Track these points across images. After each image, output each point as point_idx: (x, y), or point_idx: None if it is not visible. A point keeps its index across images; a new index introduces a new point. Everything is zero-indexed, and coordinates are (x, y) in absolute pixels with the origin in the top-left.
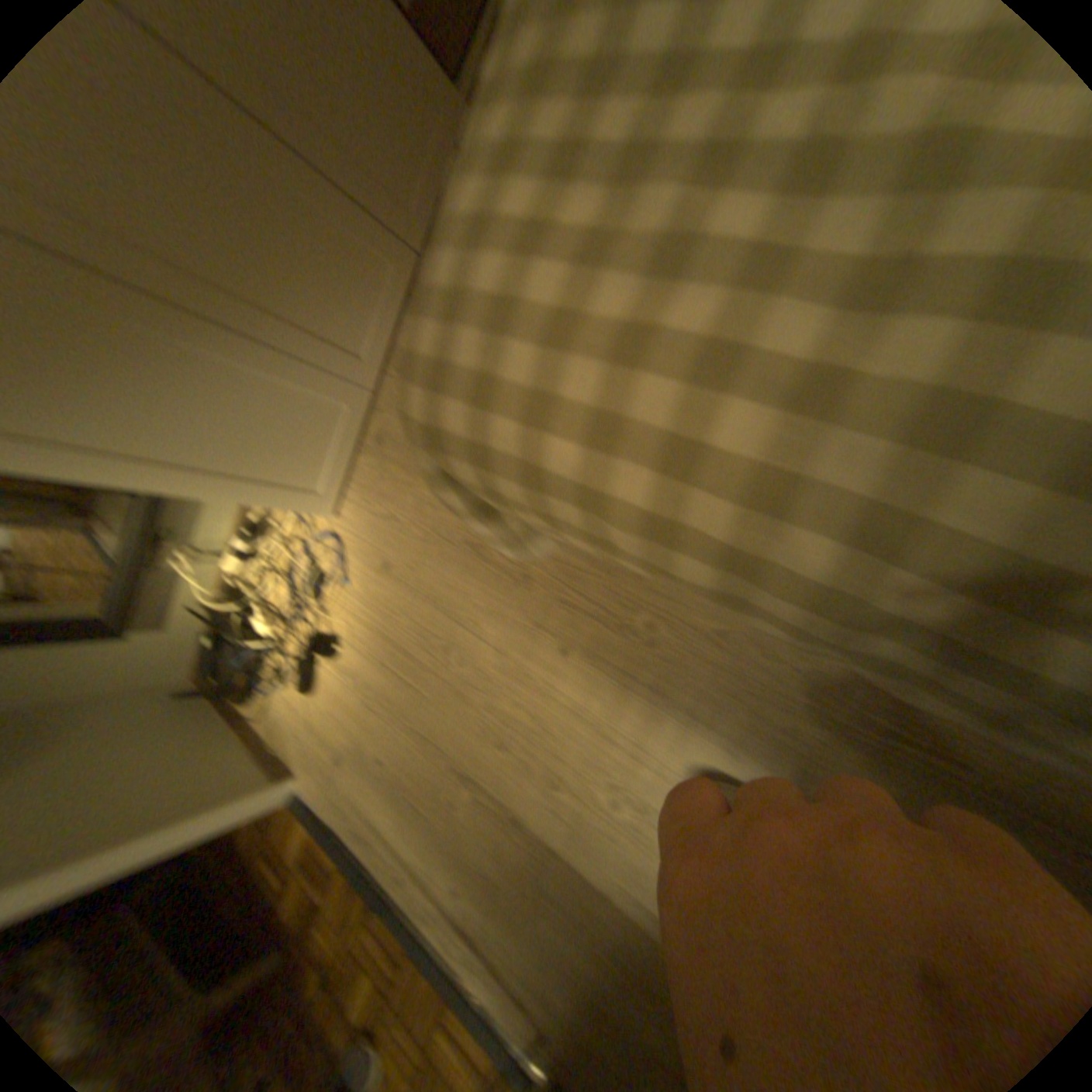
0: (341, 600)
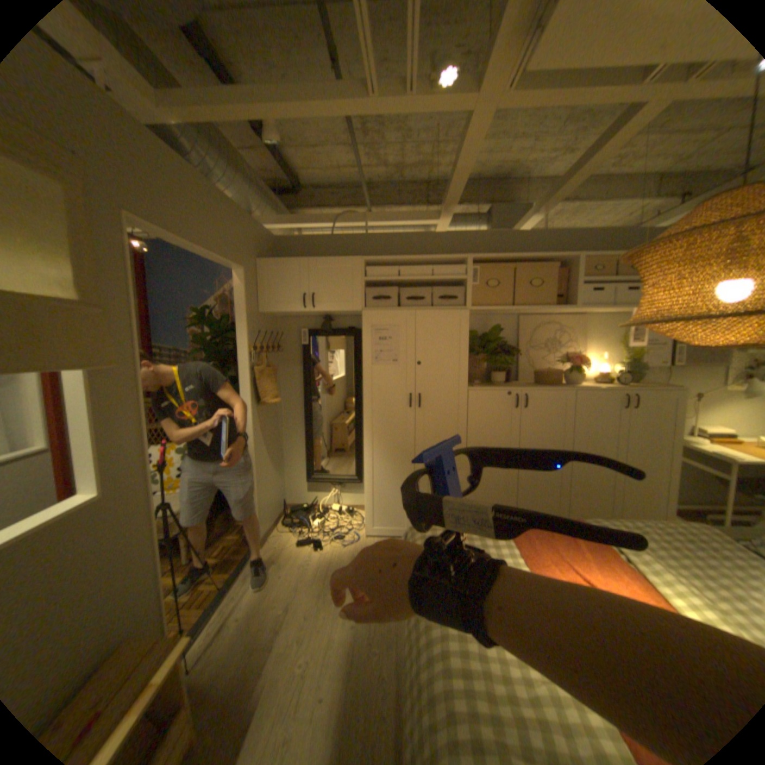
0: (334, 548)
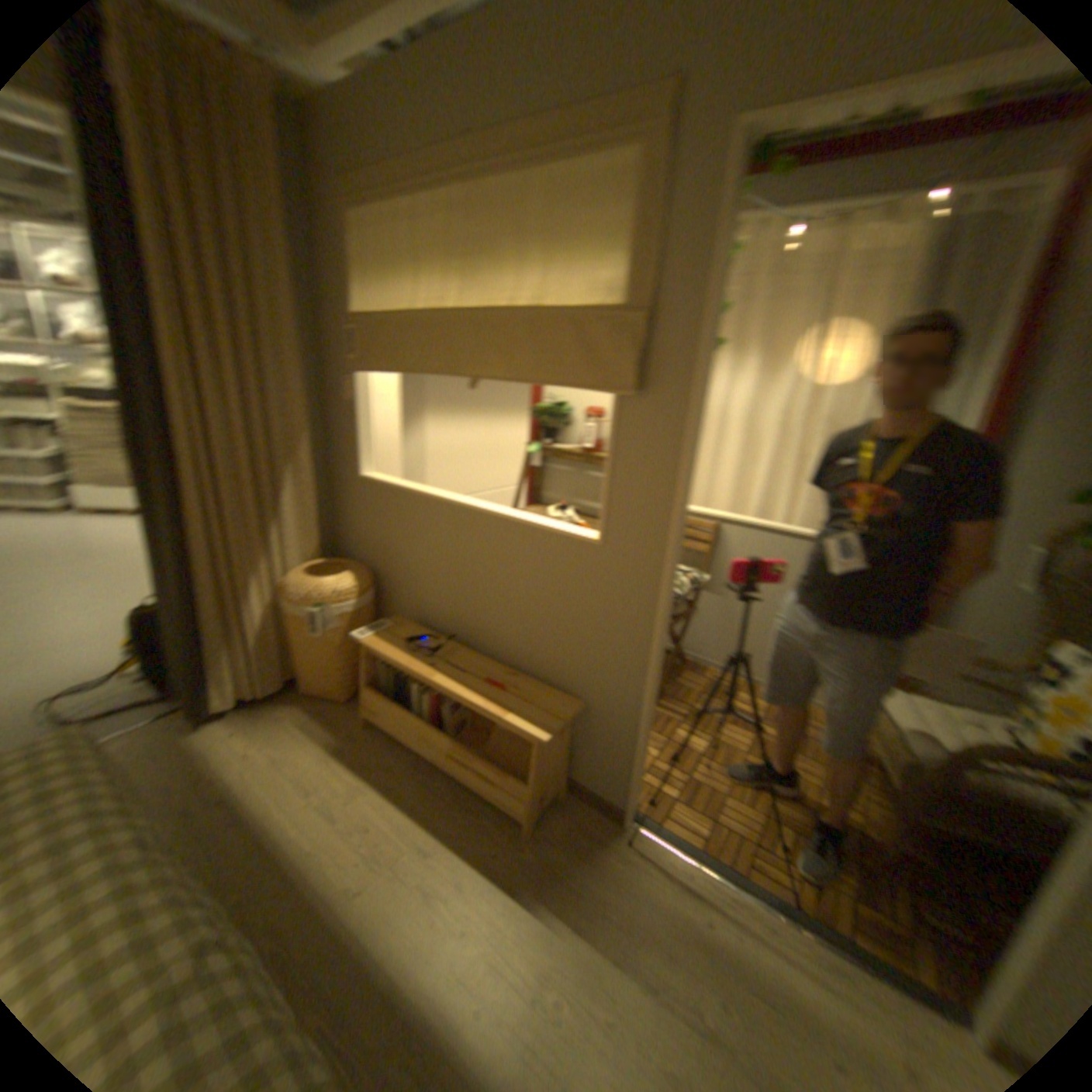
0: None
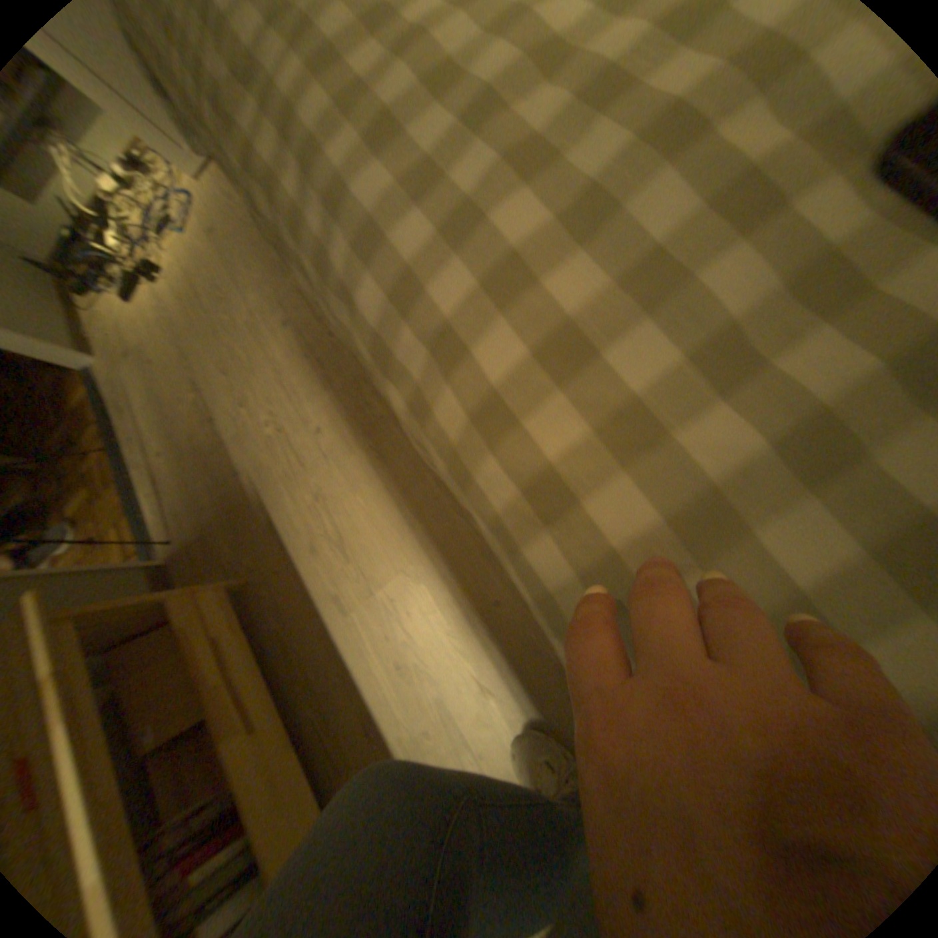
0: (171, 245)
